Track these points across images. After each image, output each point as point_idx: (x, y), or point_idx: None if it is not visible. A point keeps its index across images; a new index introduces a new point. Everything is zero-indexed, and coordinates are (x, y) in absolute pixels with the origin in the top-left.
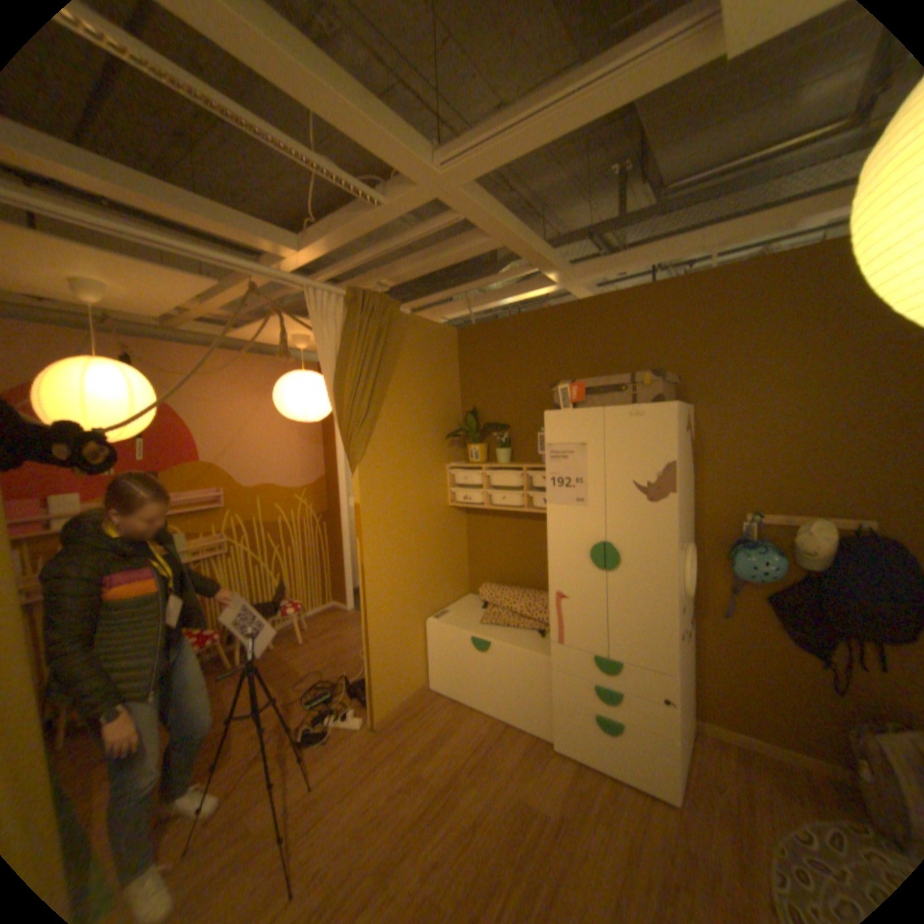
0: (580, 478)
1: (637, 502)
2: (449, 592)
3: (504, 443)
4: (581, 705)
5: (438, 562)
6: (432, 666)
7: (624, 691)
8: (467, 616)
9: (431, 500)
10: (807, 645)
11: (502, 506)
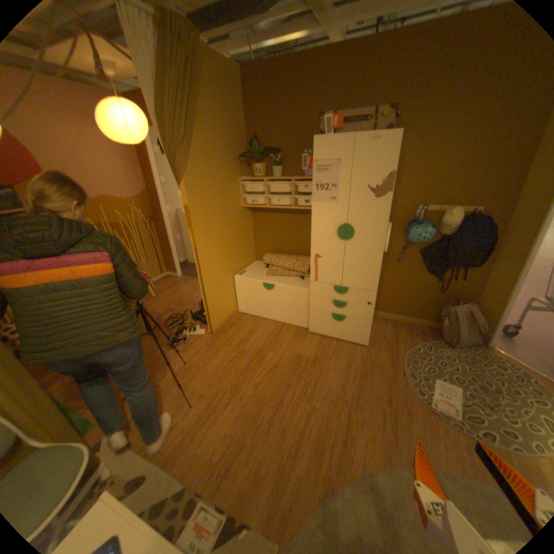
0: (334, 184)
1: (367, 198)
2: (245, 260)
3: (278, 162)
4: (324, 309)
5: (238, 243)
6: (239, 300)
7: (347, 300)
8: (257, 272)
9: (231, 203)
10: (433, 272)
11: (277, 206)
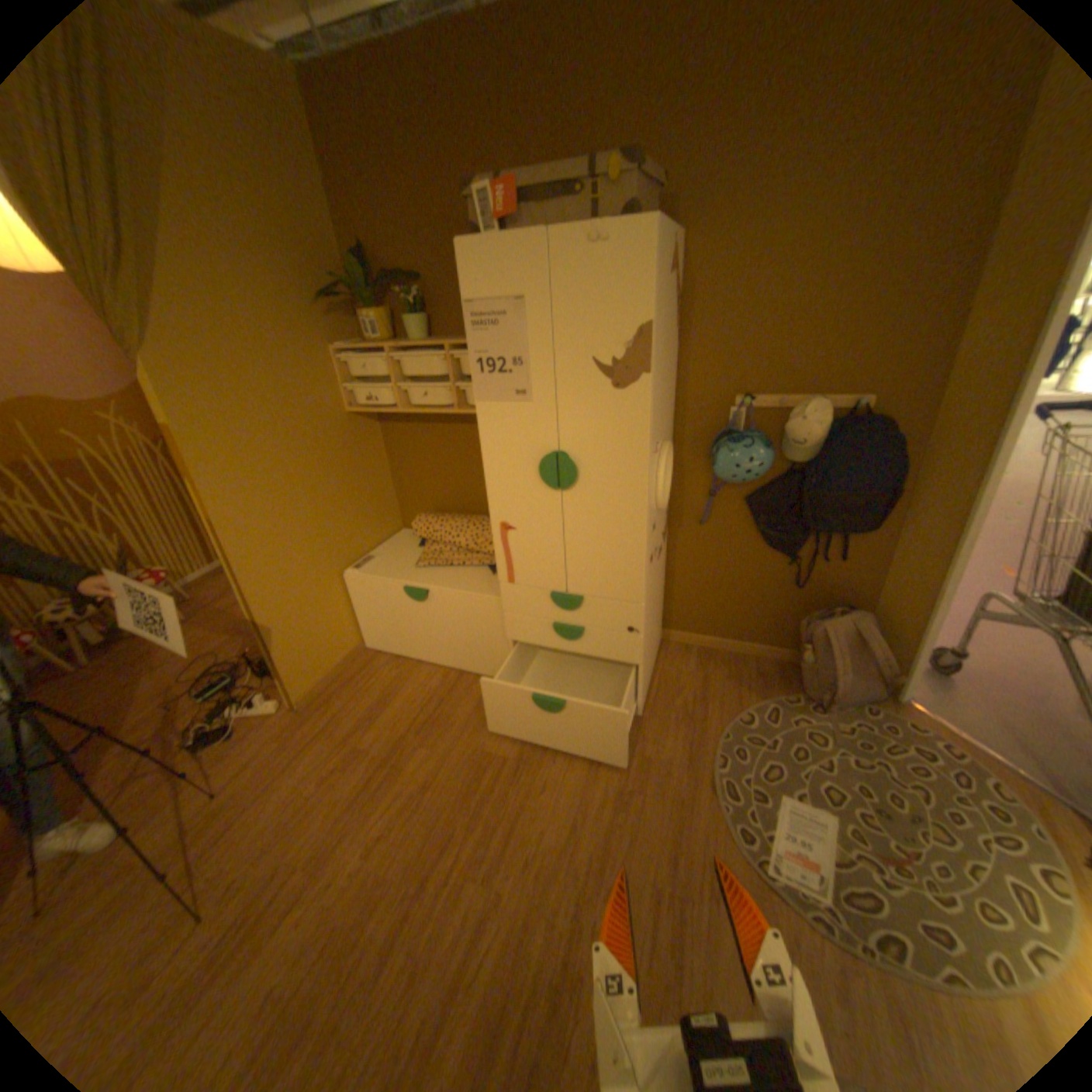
0: (518, 359)
1: (597, 391)
2: (372, 532)
3: (412, 306)
4: (538, 643)
5: (346, 497)
6: (362, 624)
7: (584, 624)
8: (398, 559)
9: (313, 407)
10: (776, 544)
11: (423, 409)
